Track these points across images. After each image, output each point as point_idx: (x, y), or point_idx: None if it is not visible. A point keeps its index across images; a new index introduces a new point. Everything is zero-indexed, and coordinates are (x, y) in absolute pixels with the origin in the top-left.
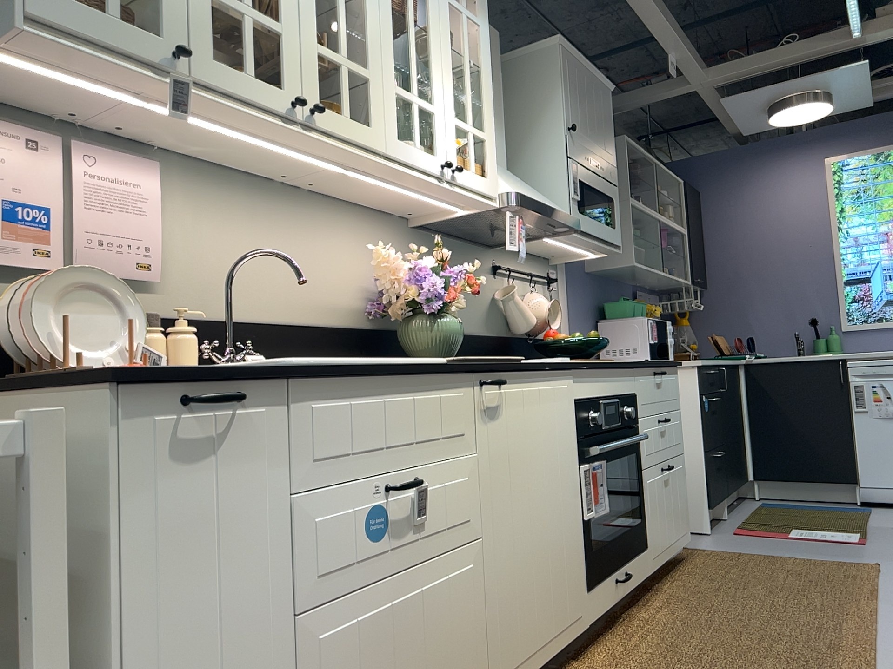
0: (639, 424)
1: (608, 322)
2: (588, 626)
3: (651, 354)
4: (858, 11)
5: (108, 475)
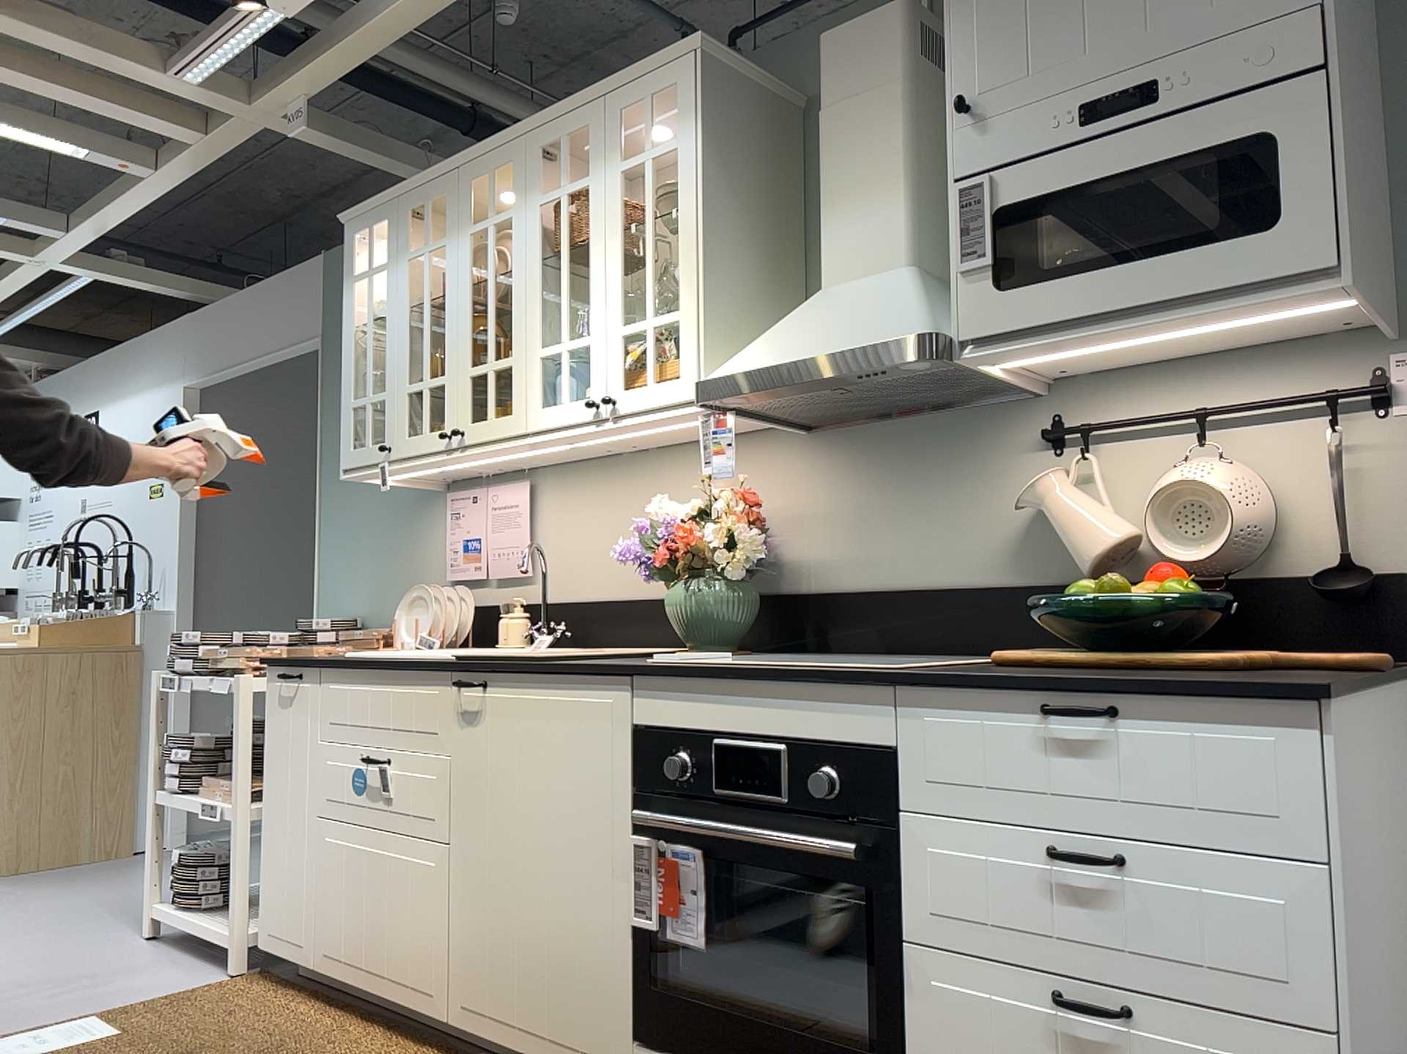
0: (903, 825)
1: None
2: None
3: None
4: None
5: (267, 706)
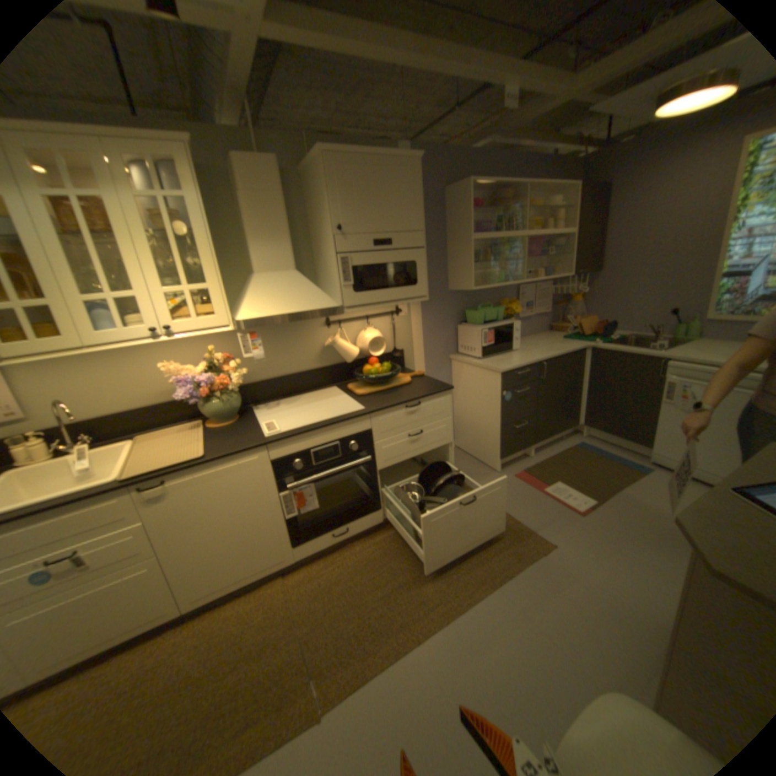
0: (374, 446)
1: (464, 326)
2: (295, 562)
3: (483, 354)
4: None
5: None
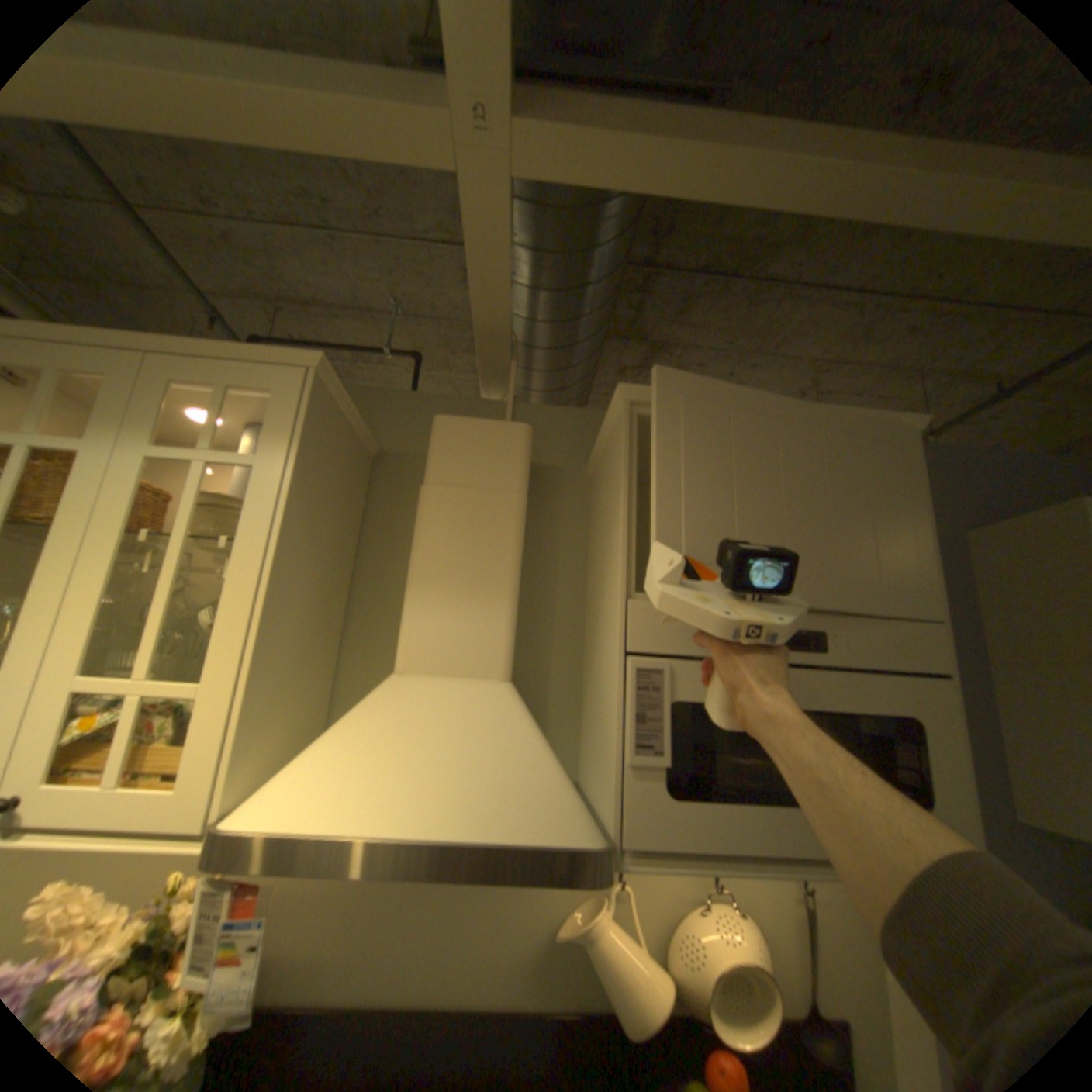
0: None
1: None
2: None
3: None
4: None
5: None
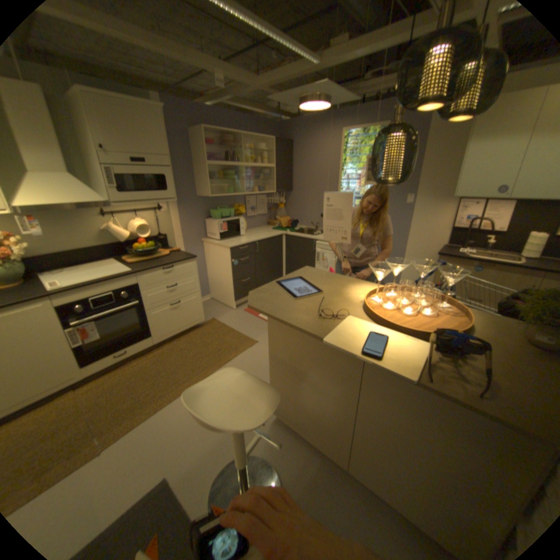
0: (141, 294)
1: (209, 219)
2: (83, 377)
3: (221, 237)
4: (302, 48)
5: None
